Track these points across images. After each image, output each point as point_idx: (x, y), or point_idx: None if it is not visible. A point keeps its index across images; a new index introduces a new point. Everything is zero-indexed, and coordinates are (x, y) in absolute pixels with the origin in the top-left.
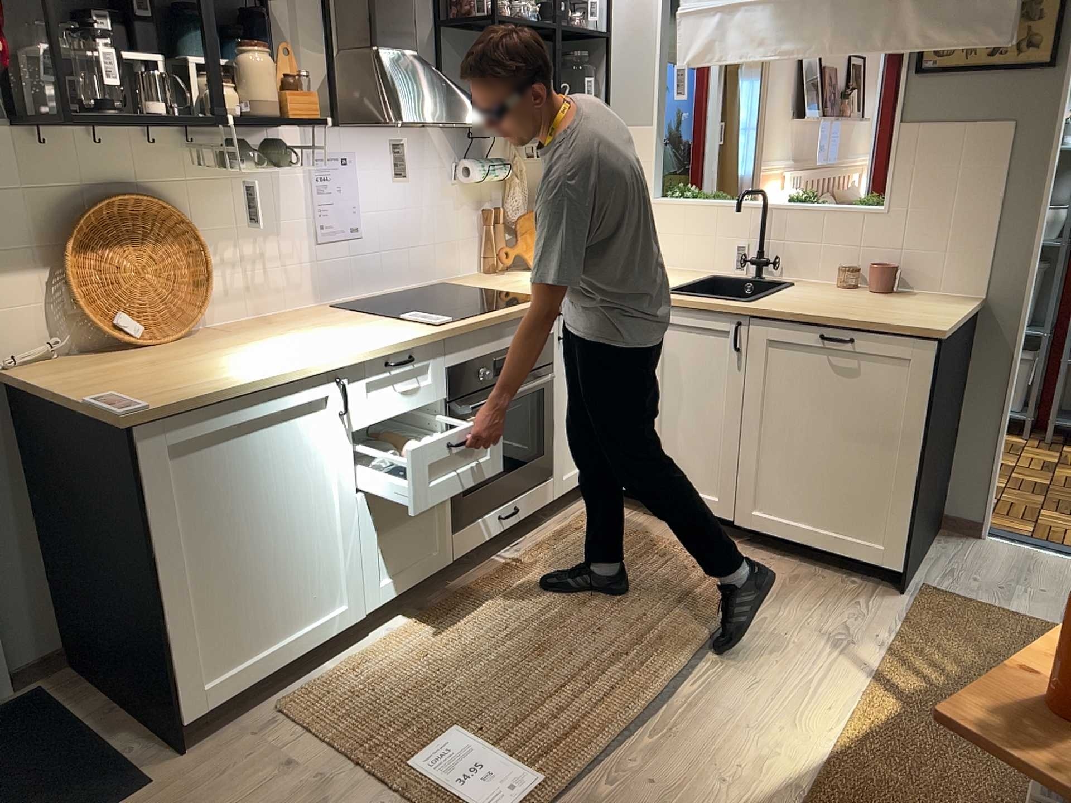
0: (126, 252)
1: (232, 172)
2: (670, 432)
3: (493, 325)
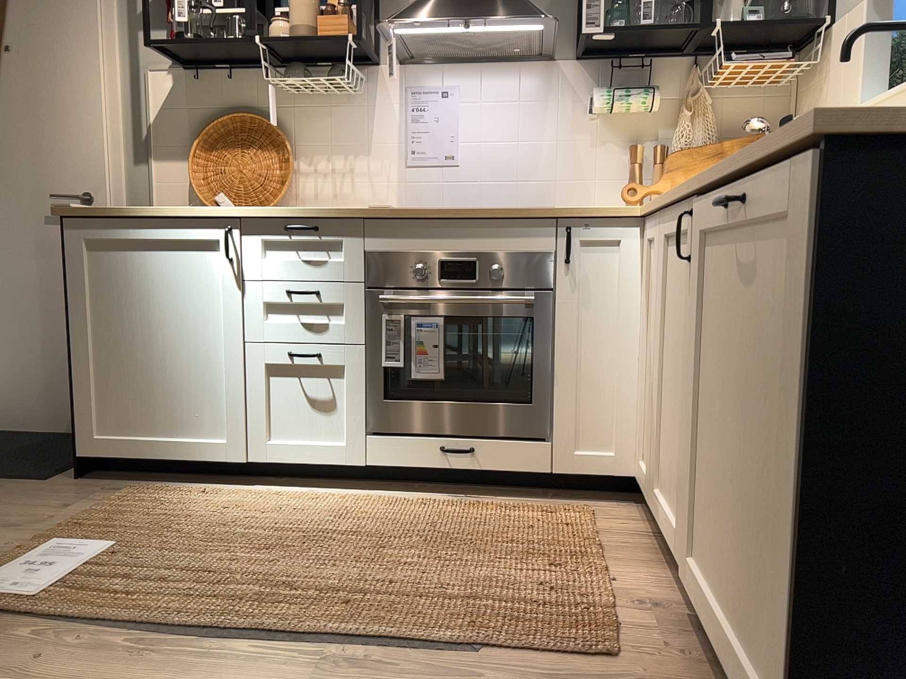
0: (235, 152)
1: (331, 101)
2: (669, 410)
3: (439, 219)
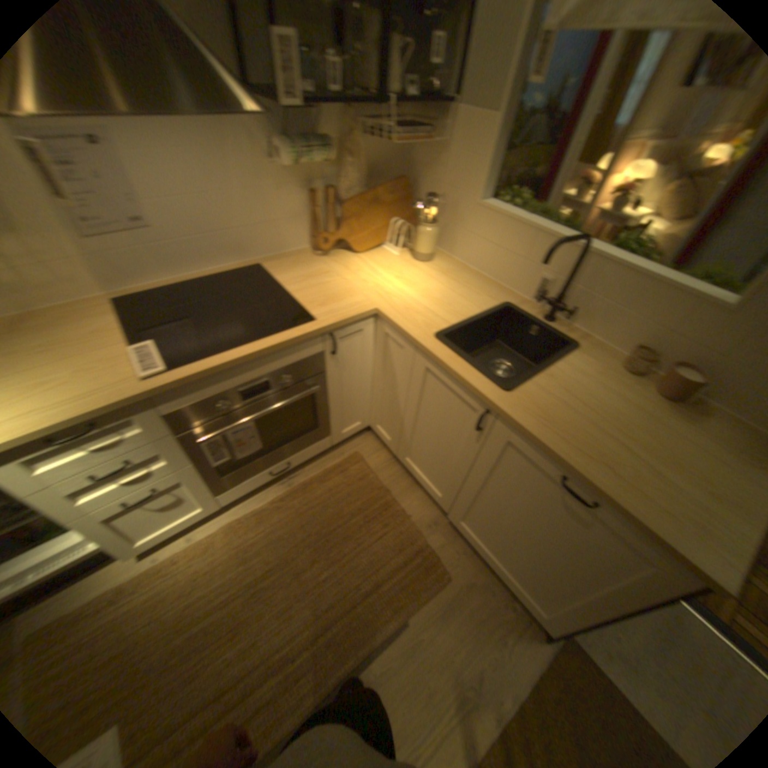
0: None
1: None
2: (418, 437)
3: (230, 367)
